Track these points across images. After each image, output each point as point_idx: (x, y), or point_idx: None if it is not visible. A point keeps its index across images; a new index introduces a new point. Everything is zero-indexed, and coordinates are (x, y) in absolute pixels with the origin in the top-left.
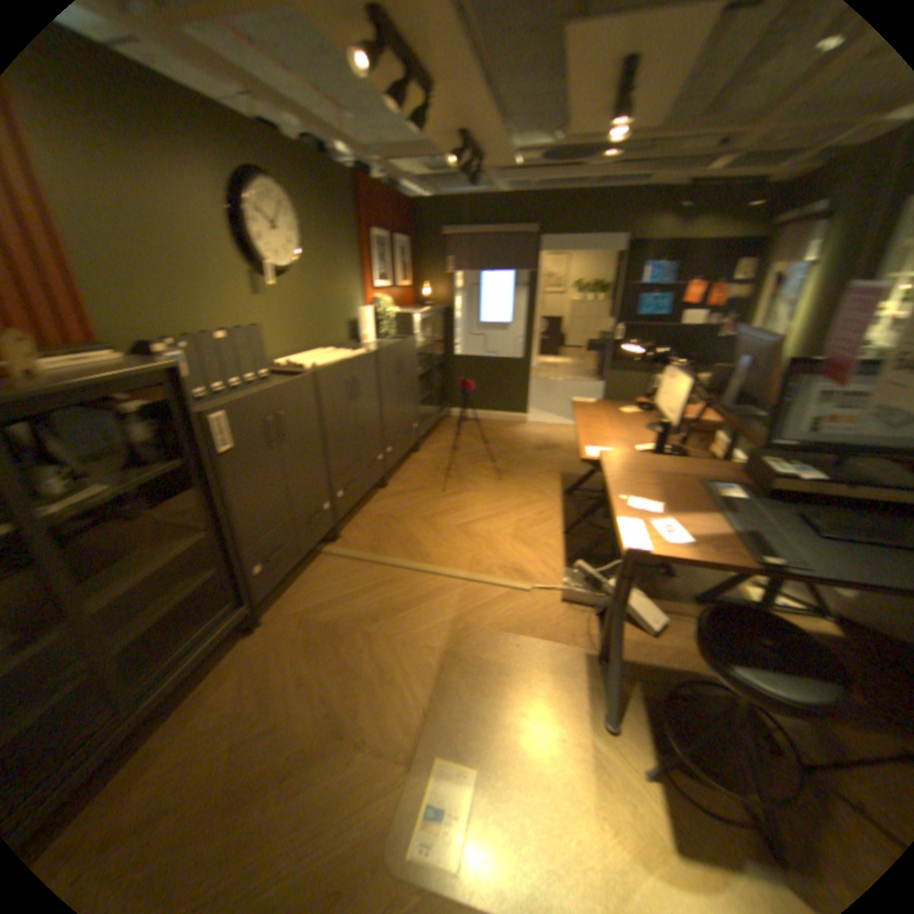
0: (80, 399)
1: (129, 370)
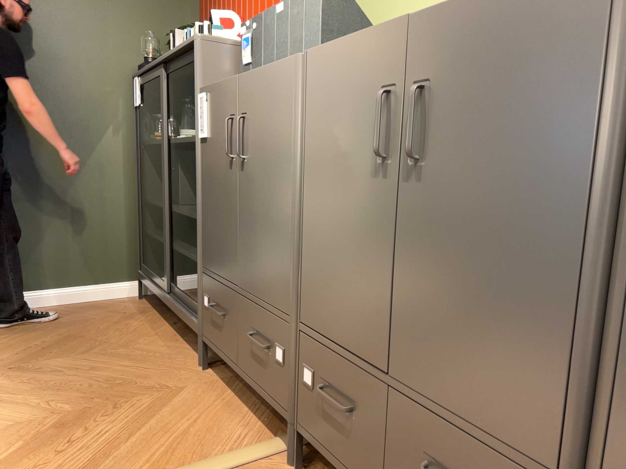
0: (179, 68)
1: (181, 46)
